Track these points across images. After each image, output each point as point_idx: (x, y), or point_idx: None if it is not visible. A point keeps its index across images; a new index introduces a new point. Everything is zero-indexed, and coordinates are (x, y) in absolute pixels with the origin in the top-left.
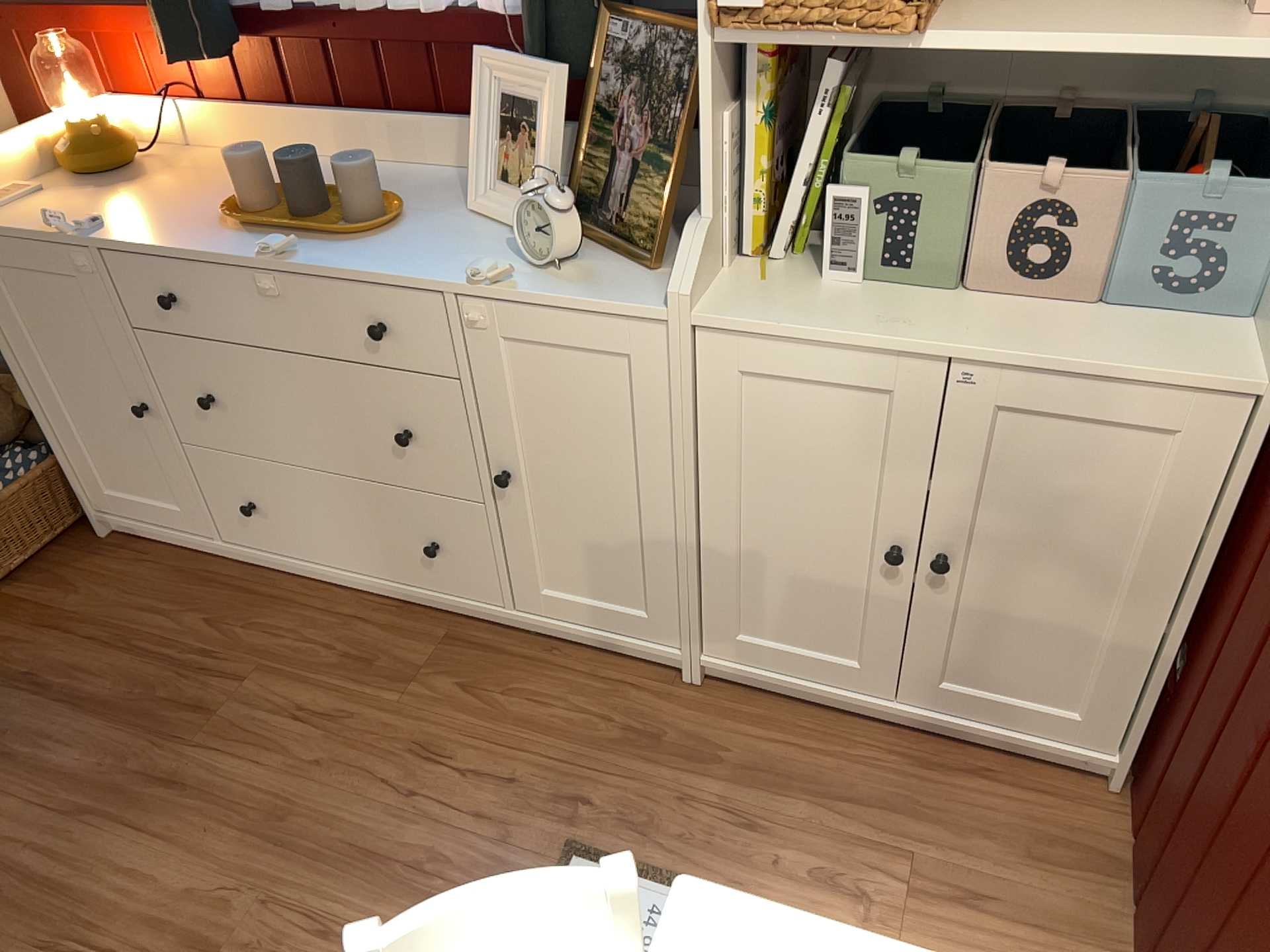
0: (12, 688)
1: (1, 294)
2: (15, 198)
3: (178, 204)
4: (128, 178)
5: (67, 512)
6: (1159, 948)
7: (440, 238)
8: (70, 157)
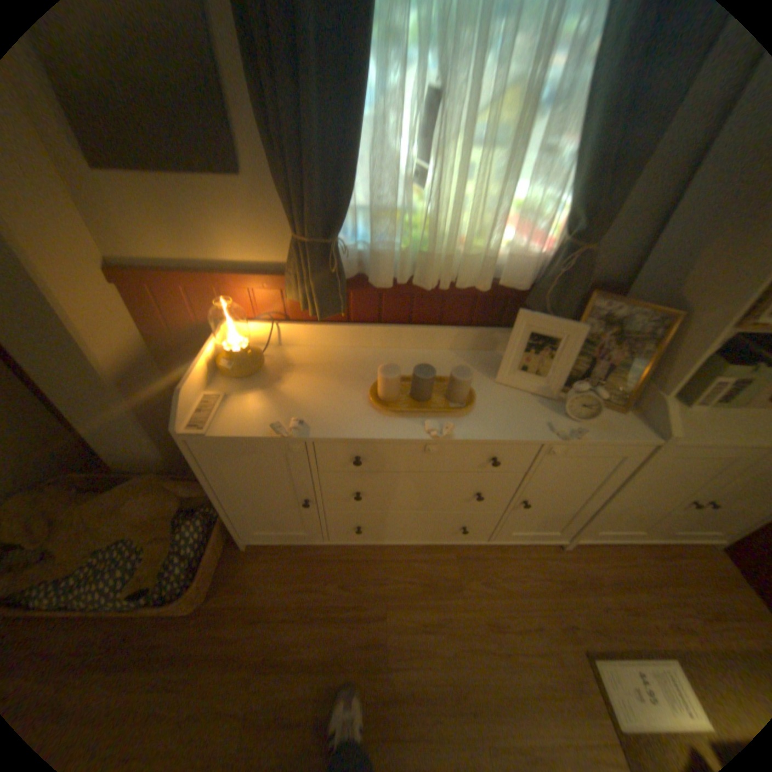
0: (260, 676)
1: (201, 459)
2: (218, 408)
3: (330, 397)
4: (270, 377)
5: (220, 545)
6: None
7: (505, 406)
8: (234, 371)
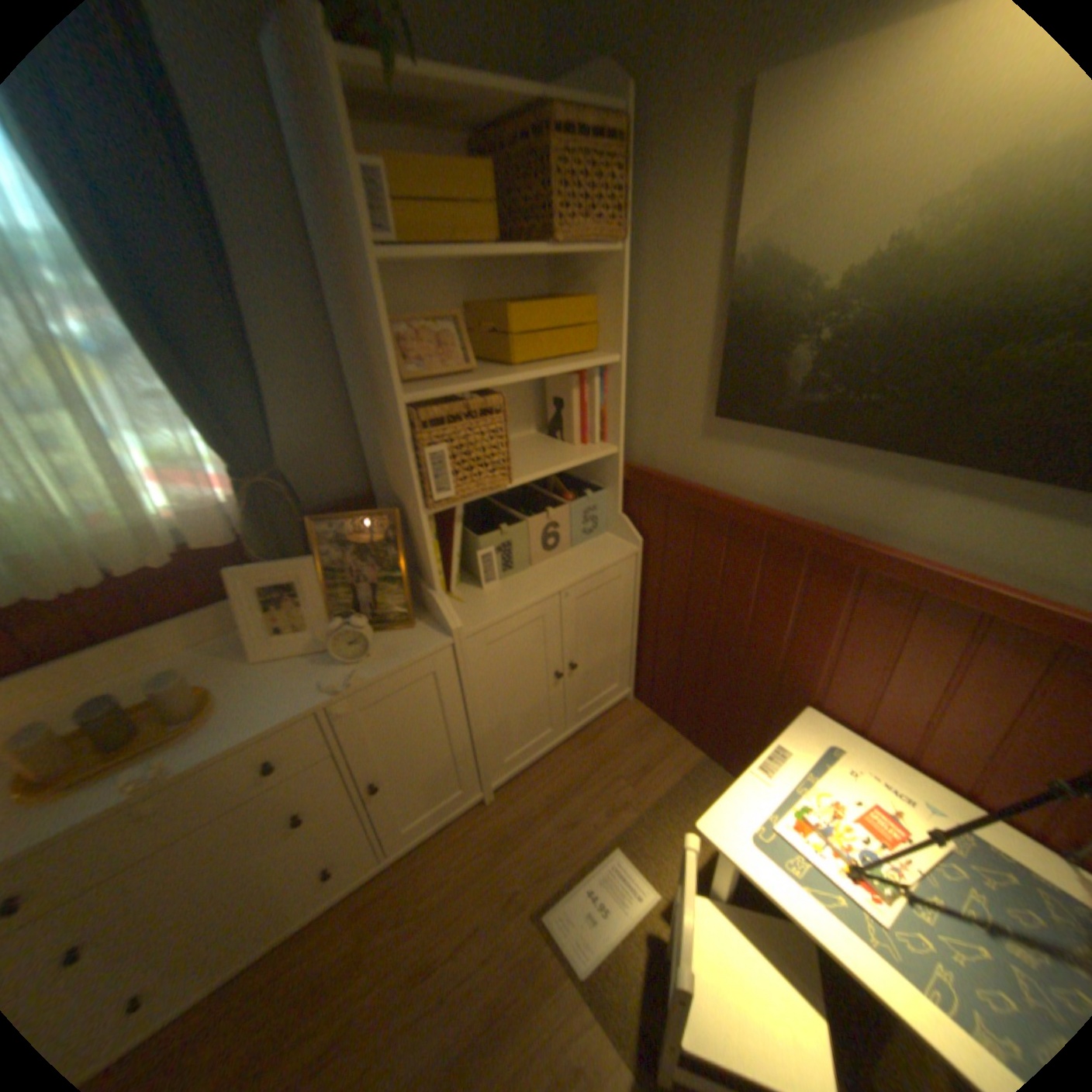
0: None
1: None
2: None
3: None
4: None
5: None
6: (697, 731)
7: (264, 690)
8: None
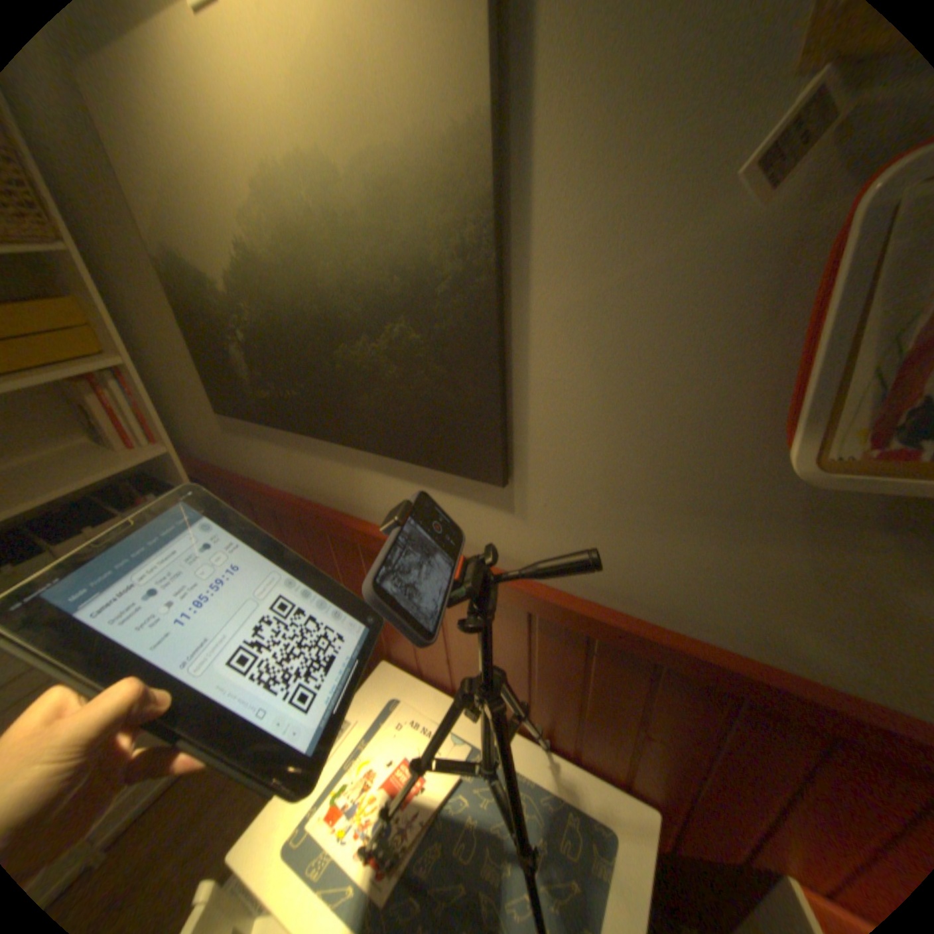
0: None
1: None
2: None
3: None
4: None
5: None
6: None
7: None
8: None
